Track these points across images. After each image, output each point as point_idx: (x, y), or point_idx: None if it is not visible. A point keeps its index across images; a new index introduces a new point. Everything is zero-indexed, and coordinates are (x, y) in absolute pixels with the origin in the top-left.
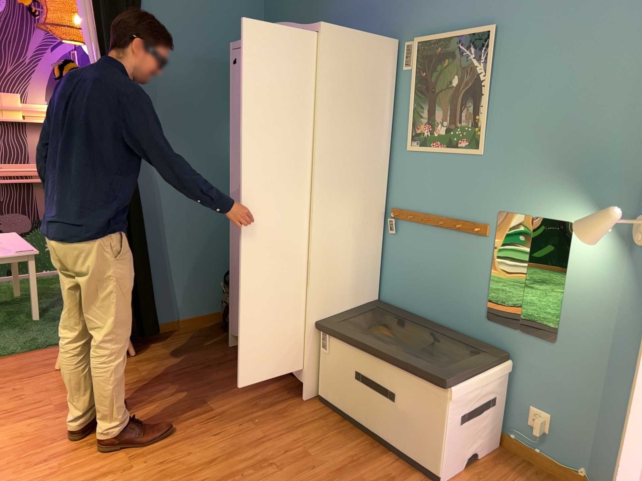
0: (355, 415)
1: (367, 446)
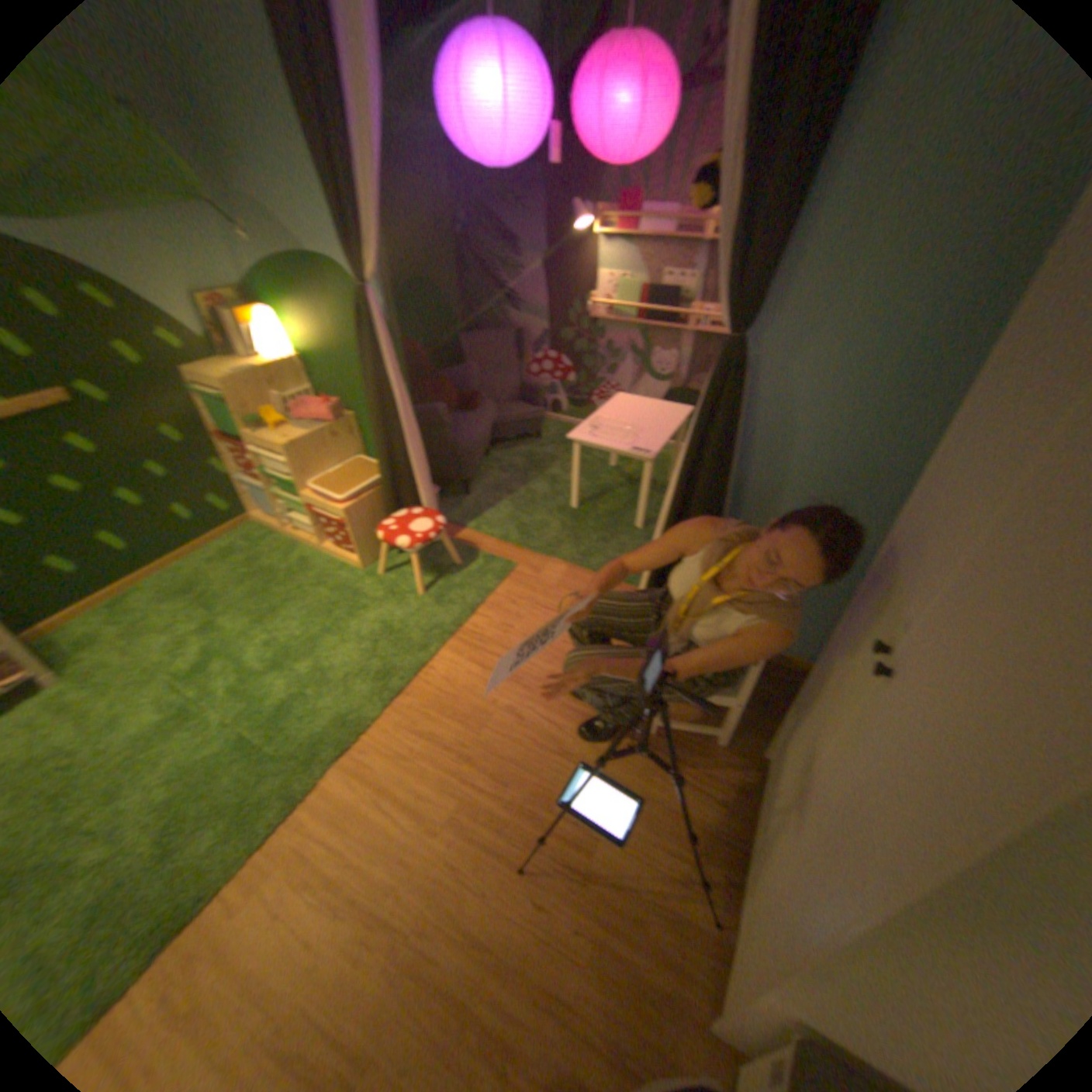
0: None
1: None
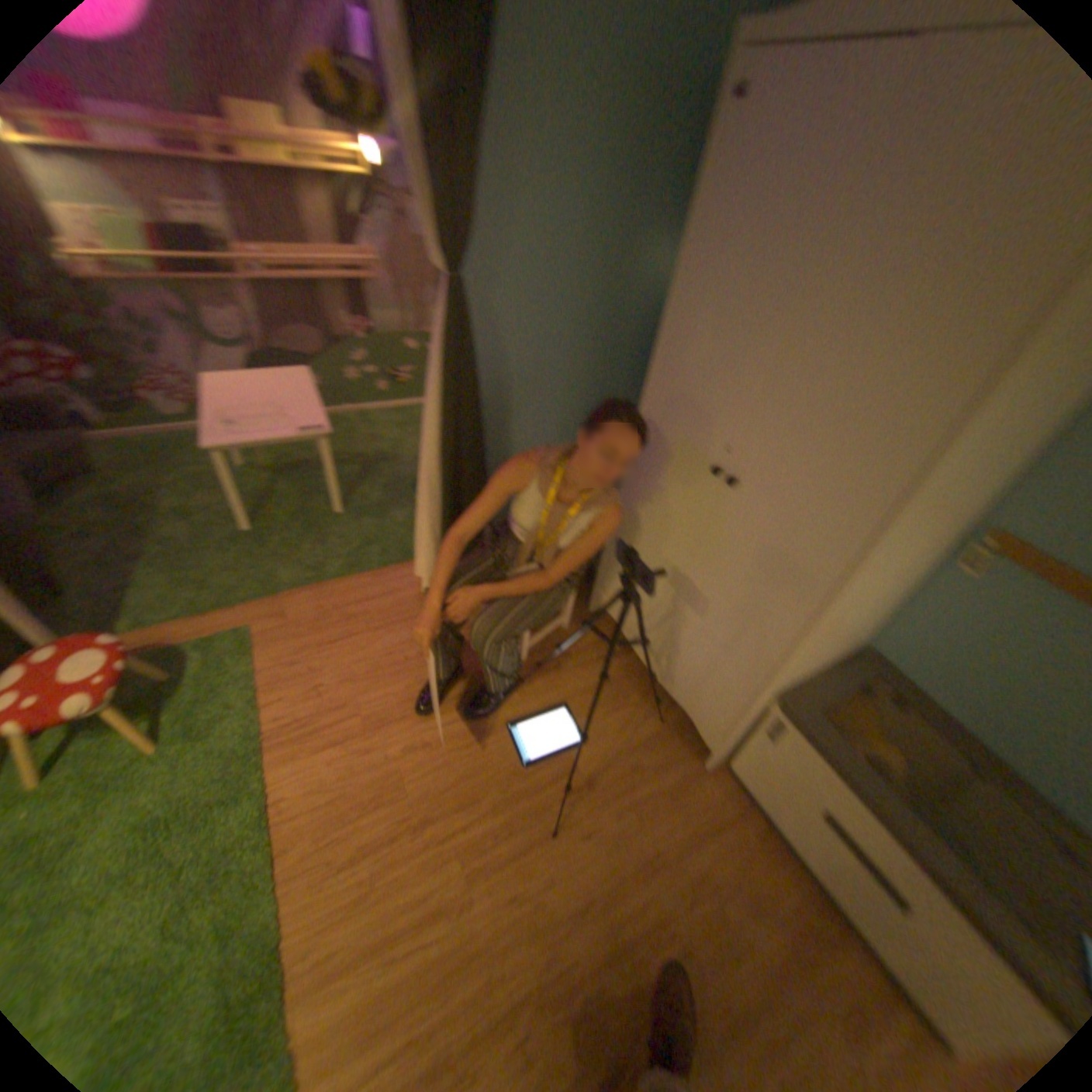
0: (796, 848)
1: (813, 913)
